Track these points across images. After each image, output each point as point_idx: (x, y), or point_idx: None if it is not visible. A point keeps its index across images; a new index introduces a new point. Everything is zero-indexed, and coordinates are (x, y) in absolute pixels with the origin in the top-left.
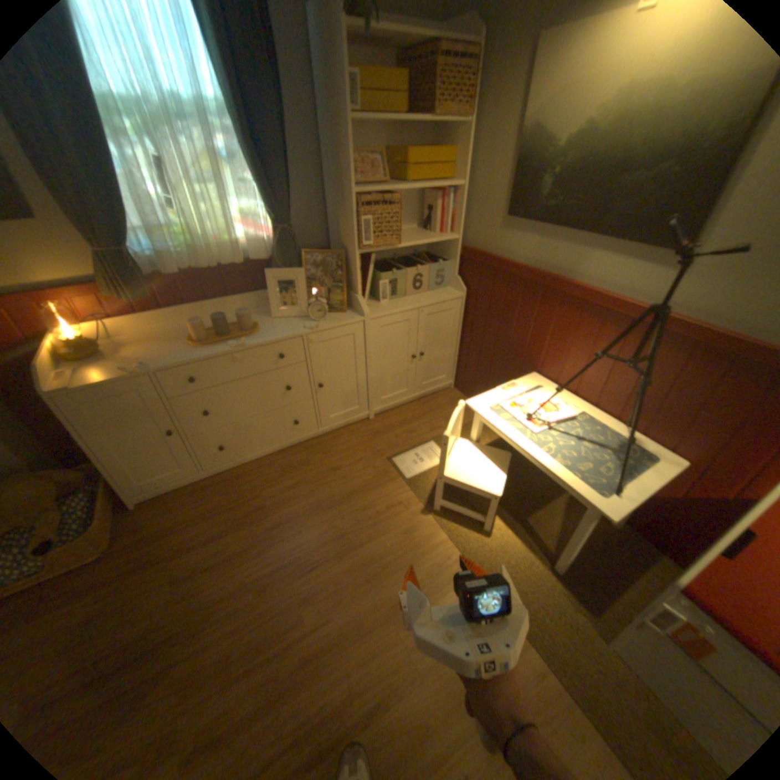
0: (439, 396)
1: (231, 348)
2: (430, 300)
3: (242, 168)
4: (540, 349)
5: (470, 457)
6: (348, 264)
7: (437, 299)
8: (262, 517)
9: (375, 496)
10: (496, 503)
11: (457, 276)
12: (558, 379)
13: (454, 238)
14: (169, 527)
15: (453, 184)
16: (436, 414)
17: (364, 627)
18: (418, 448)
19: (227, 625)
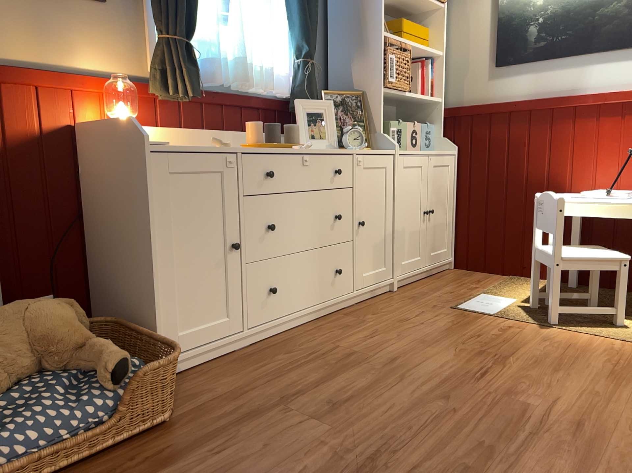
0: (445, 273)
1: (300, 148)
2: (433, 151)
3: (280, 7)
4: (562, 168)
5: (566, 249)
6: (365, 105)
7: (436, 151)
8: (364, 358)
9: (476, 327)
10: (626, 270)
11: (442, 137)
12: (592, 187)
13: (439, 99)
14: (242, 384)
15: (428, 57)
16: (459, 281)
17: (601, 393)
18: (475, 298)
19: (442, 427)
